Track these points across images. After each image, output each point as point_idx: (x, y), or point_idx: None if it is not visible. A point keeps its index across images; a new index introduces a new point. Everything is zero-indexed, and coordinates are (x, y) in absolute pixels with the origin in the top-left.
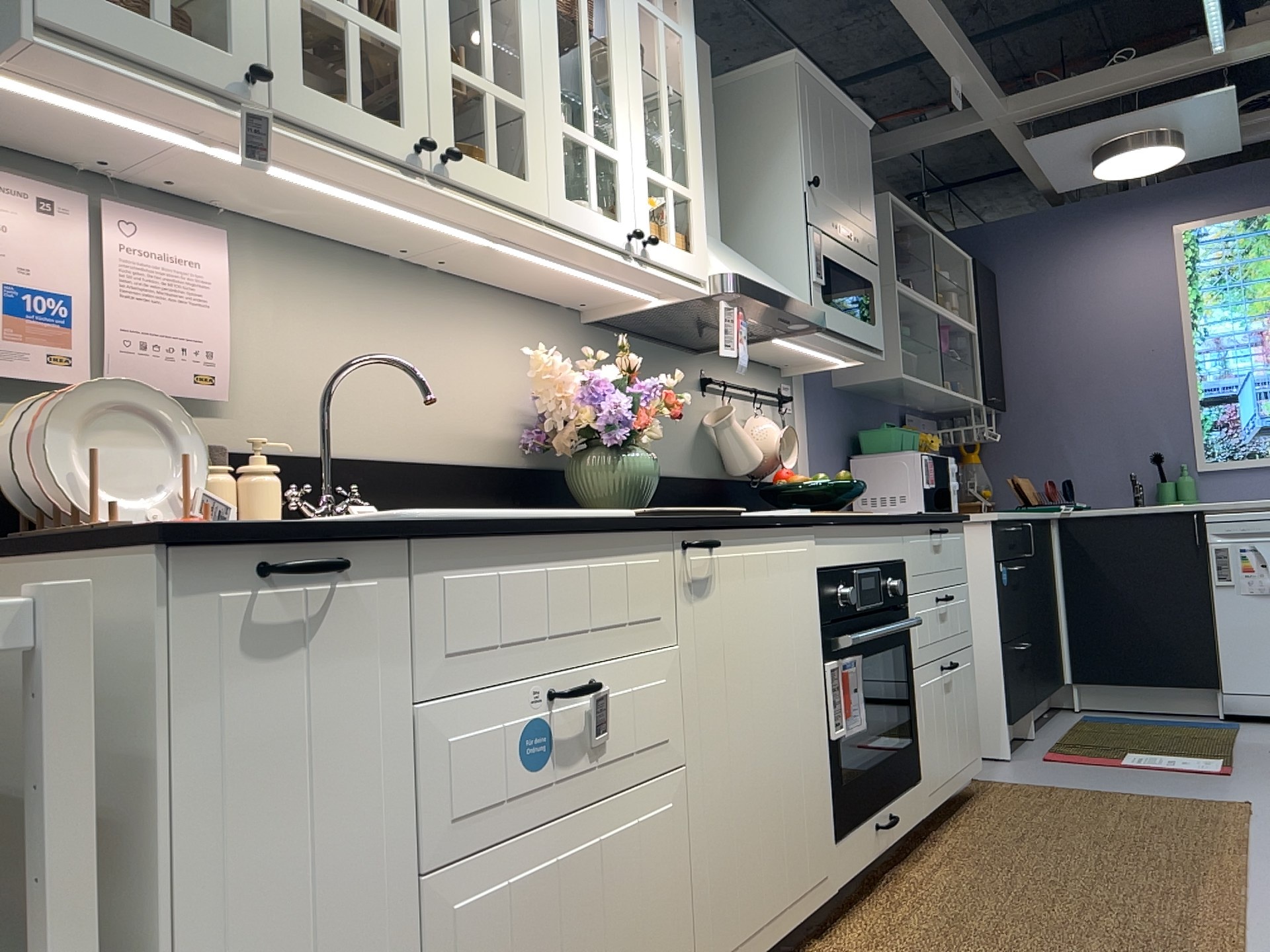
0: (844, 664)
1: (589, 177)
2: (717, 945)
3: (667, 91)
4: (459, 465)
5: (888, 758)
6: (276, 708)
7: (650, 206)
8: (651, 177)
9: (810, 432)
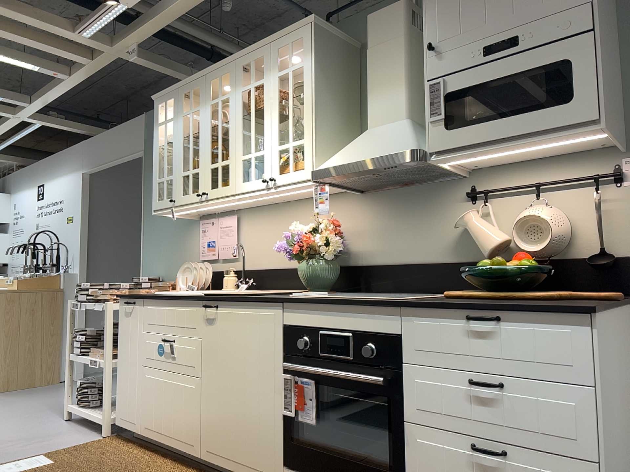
0: (300, 381)
1: (251, 168)
2: (208, 446)
3: (291, 101)
4: (296, 268)
5: (349, 461)
6: (128, 325)
7: (277, 161)
8: (279, 148)
9: None
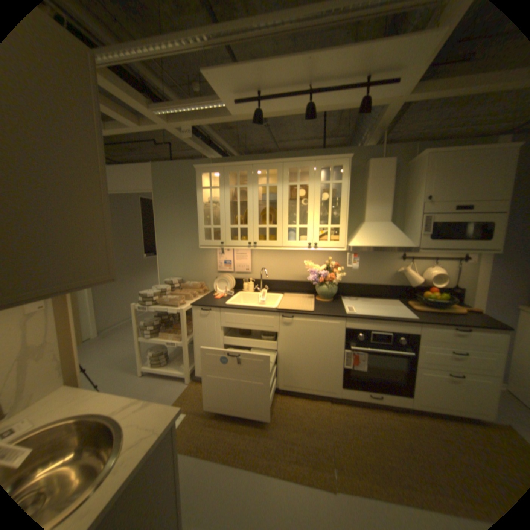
0: (357, 353)
1: (296, 234)
2: (286, 383)
3: (331, 202)
4: (297, 281)
5: (384, 384)
6: (204, 322)
7: (319, 234)
8: (320, 227)
9: (492, 270)
